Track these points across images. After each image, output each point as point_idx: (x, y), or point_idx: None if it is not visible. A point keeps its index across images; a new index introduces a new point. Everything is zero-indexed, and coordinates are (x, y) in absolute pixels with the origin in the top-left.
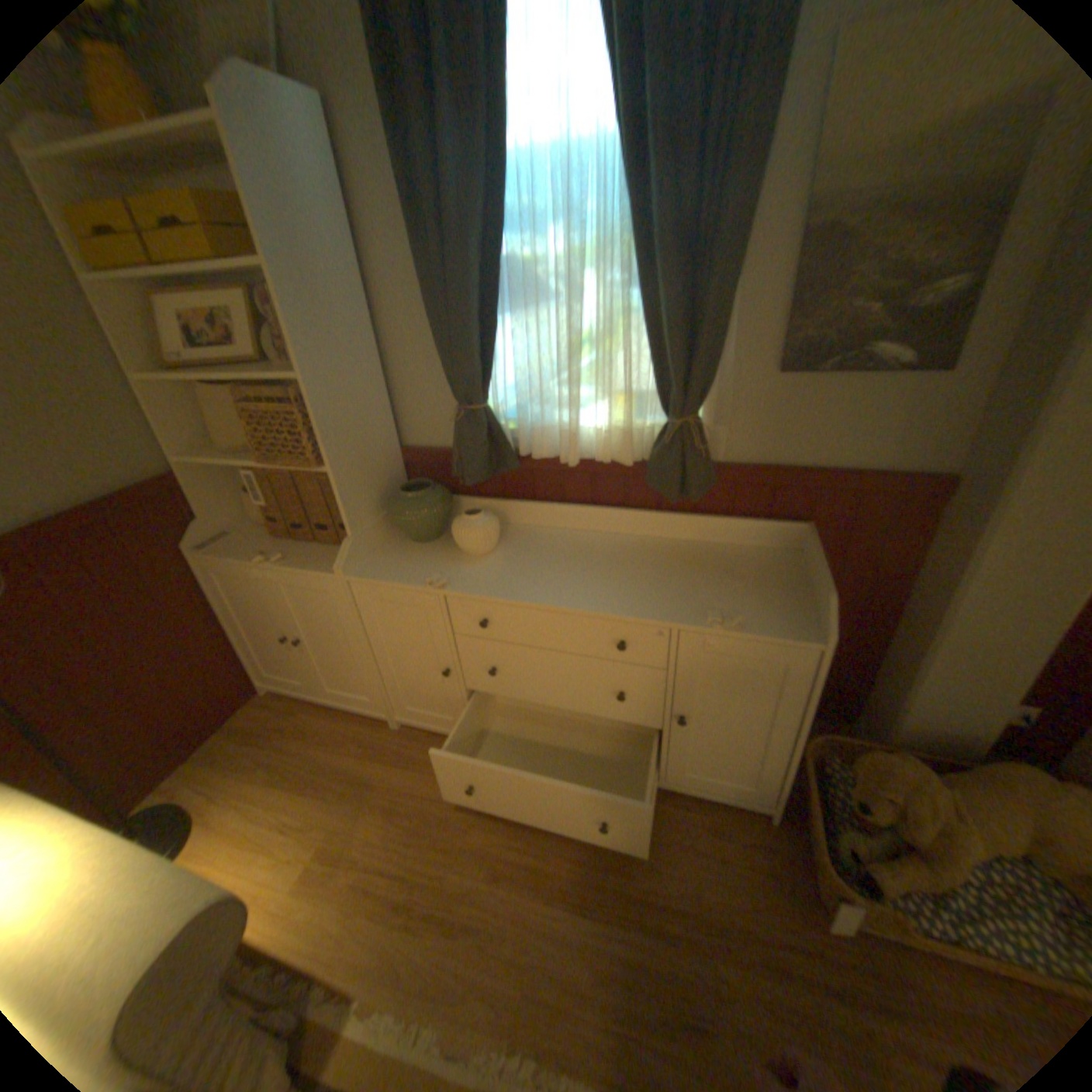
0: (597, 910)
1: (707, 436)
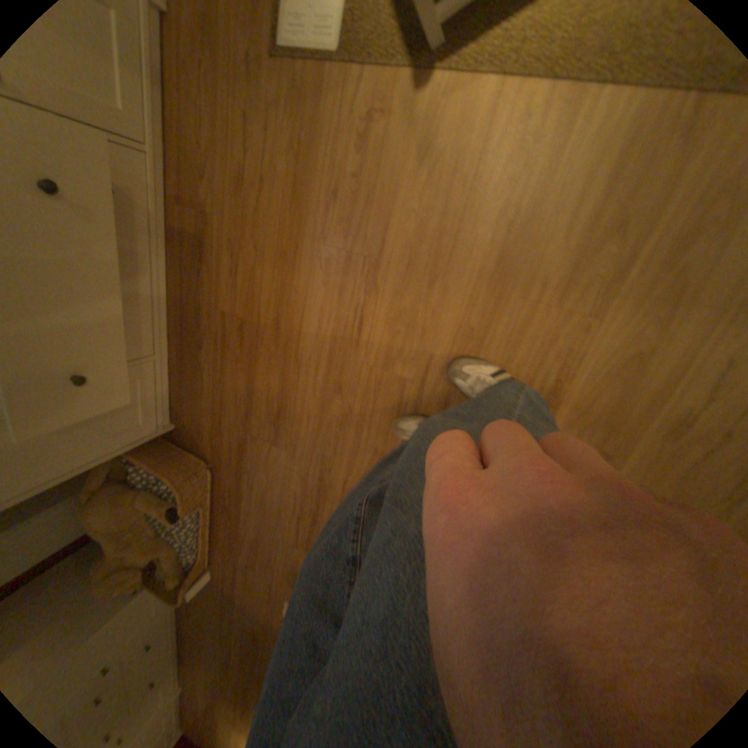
0: (221, 648)
1: None
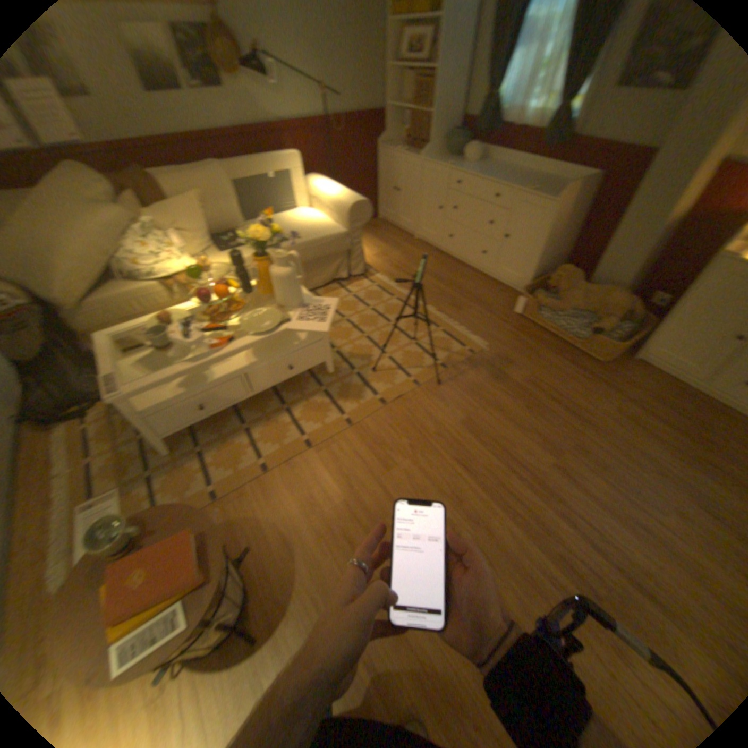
0: (448, 287)
1: (567, 115)
